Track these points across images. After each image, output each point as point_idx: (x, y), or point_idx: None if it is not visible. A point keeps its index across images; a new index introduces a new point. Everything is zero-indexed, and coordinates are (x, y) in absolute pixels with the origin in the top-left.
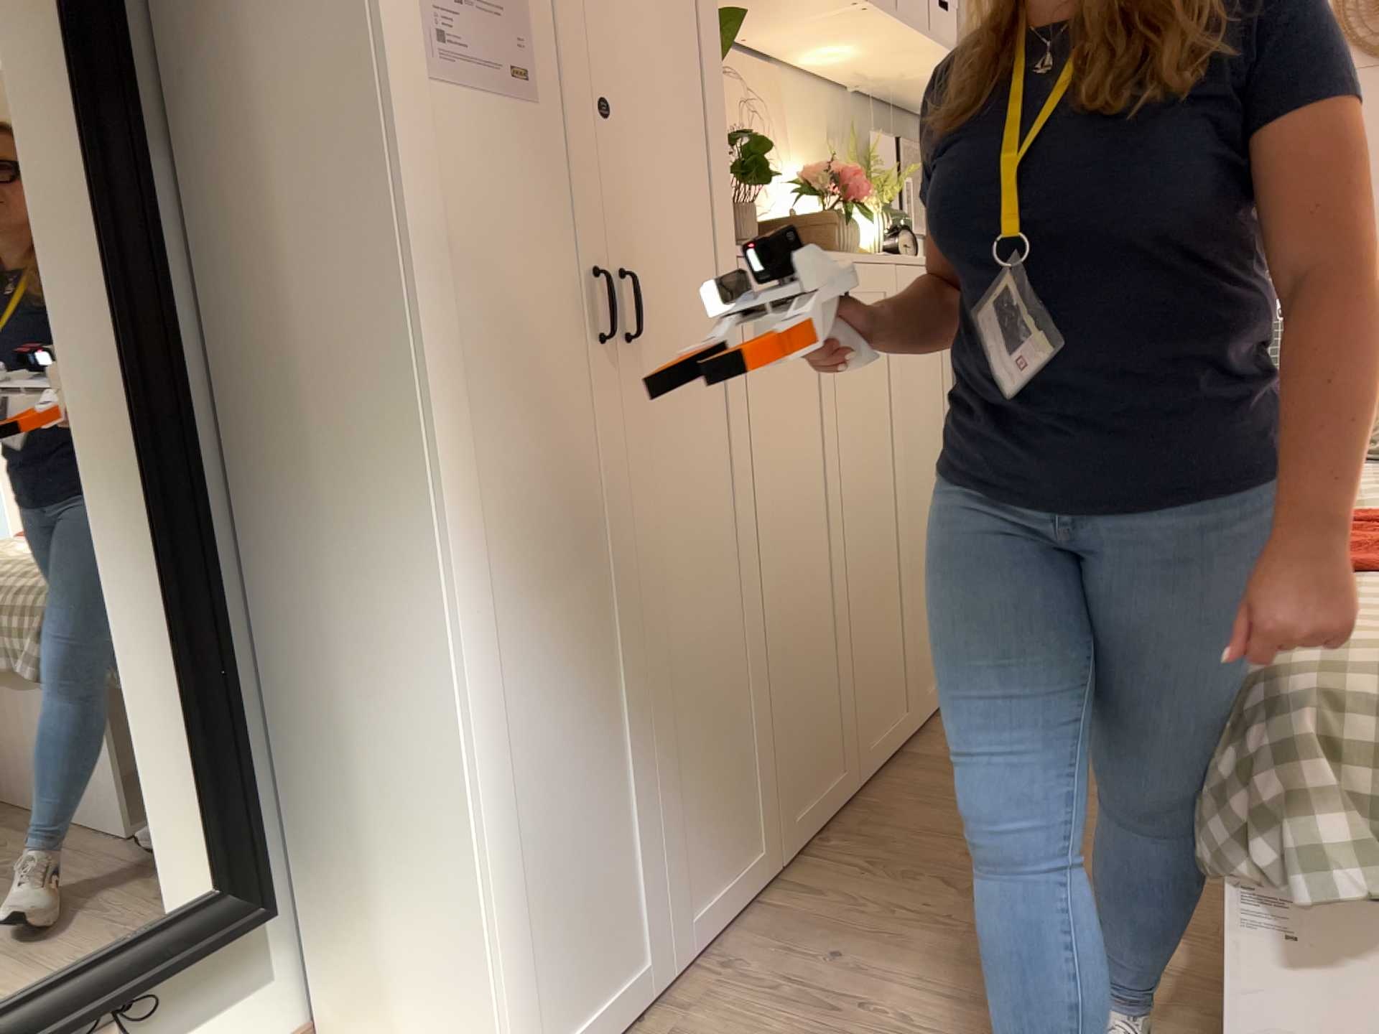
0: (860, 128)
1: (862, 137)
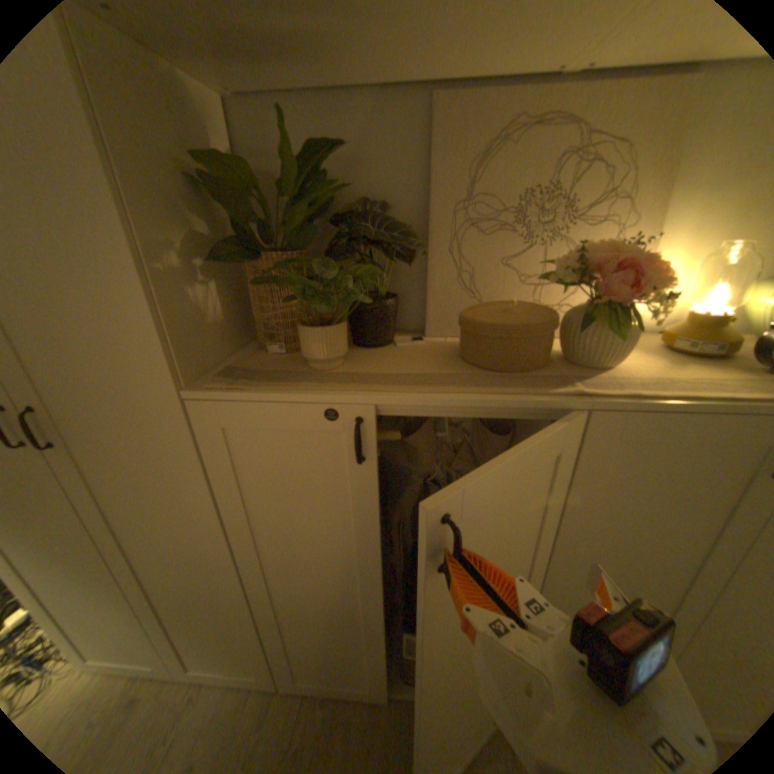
0: None
1: None
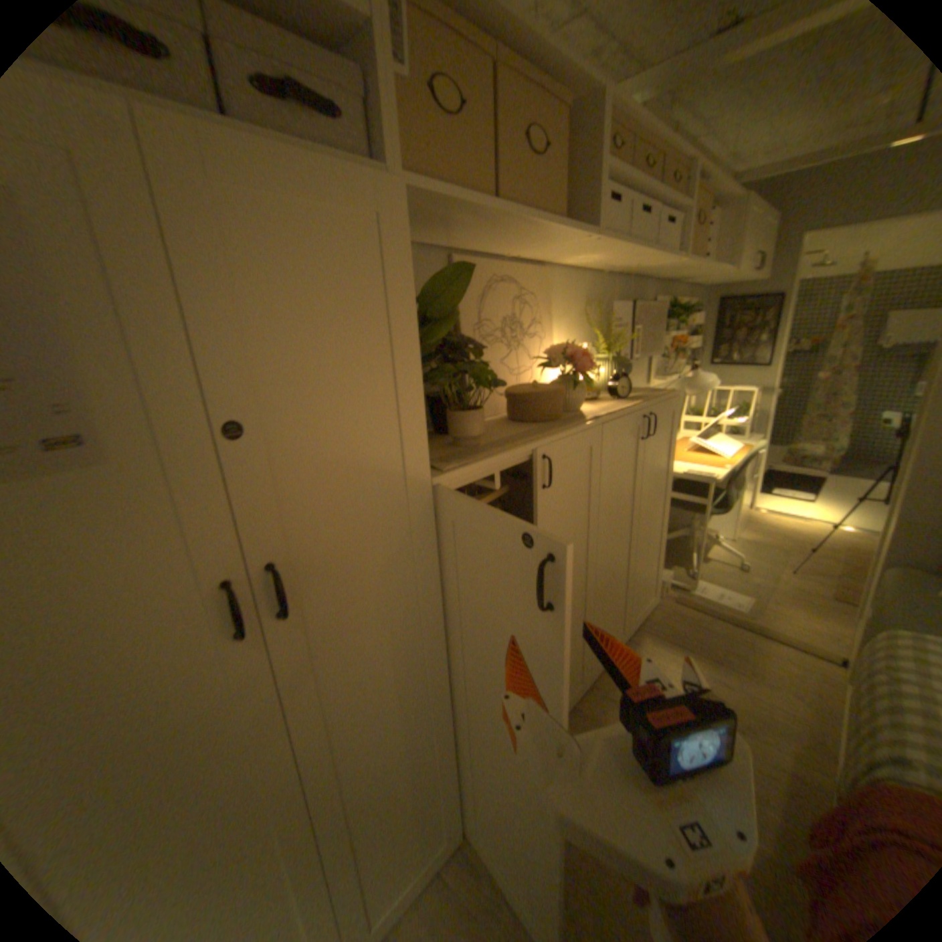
0: (611, 295)
1: (611, 301)
